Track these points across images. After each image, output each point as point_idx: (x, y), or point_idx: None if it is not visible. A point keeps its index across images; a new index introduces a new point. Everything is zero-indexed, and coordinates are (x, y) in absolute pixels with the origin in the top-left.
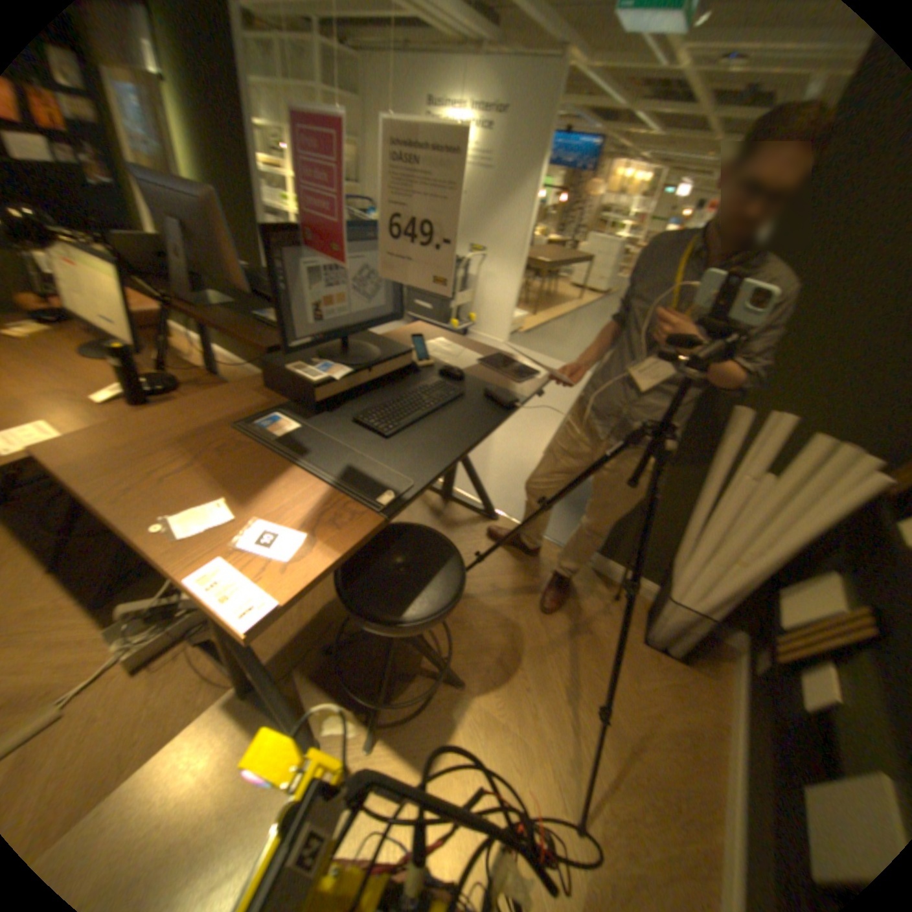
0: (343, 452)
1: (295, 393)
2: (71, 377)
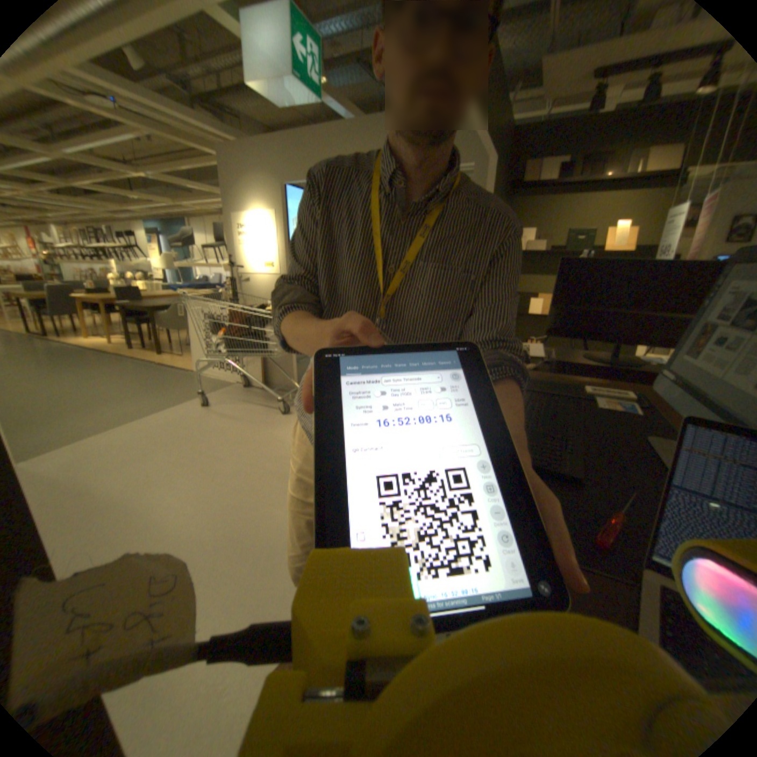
0: None
1: None
2: None
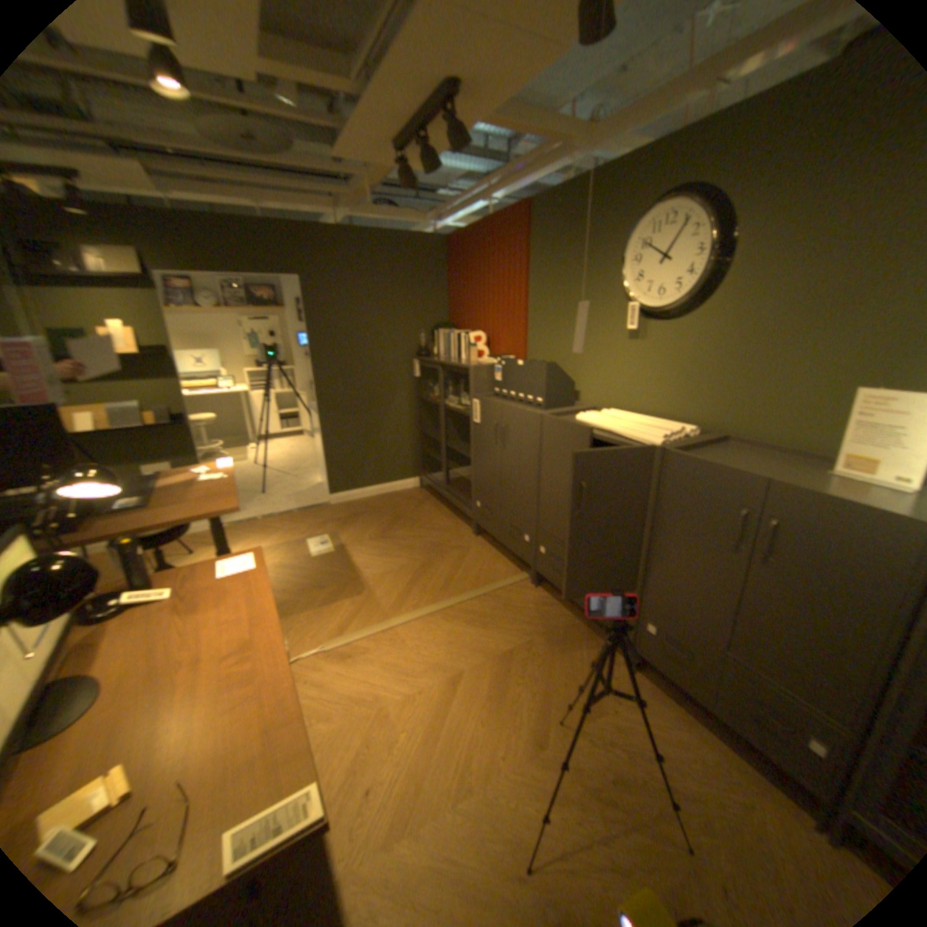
0: (124, 490)
1: (84, 507)
2: (148, 636)
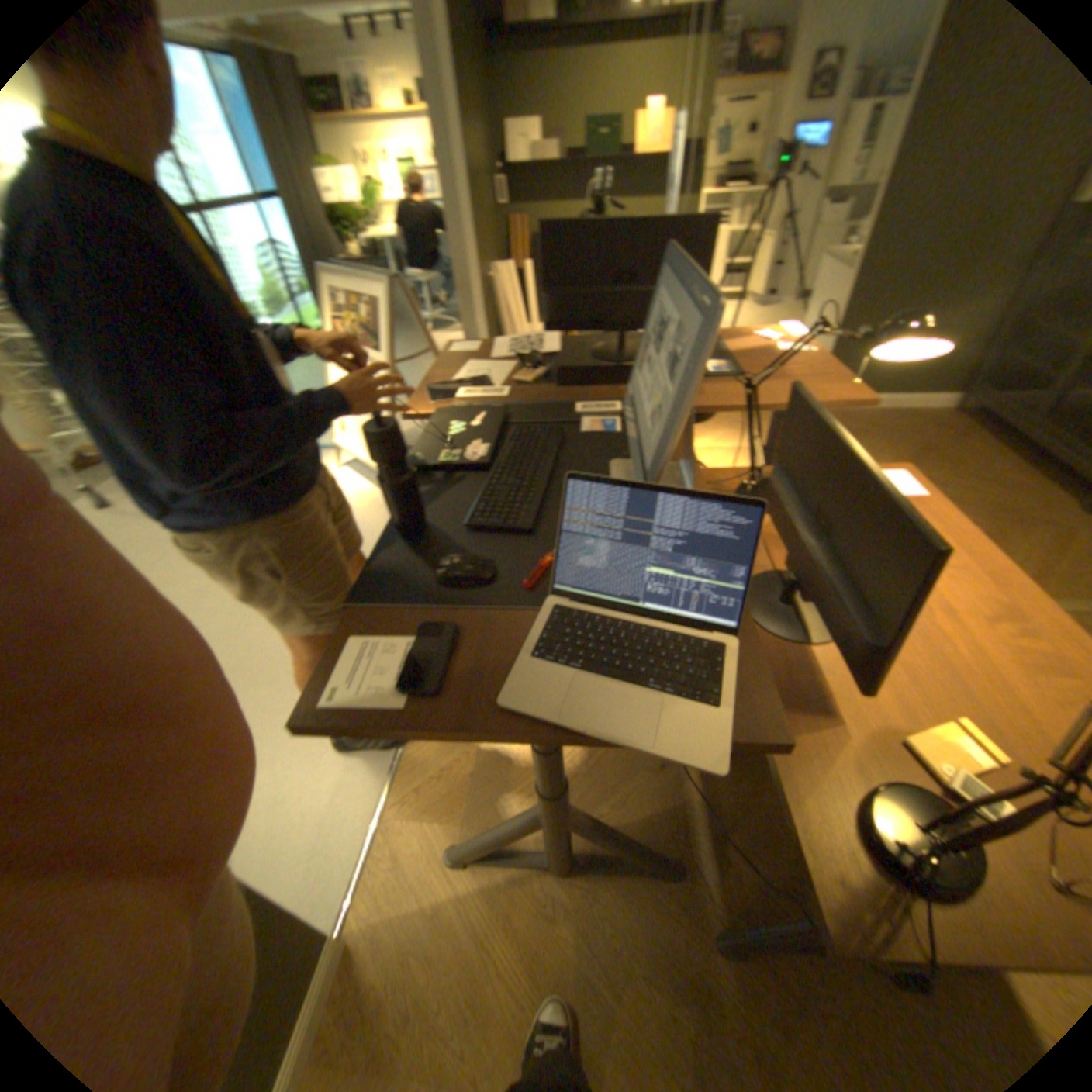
0: None
1: None
2: None
